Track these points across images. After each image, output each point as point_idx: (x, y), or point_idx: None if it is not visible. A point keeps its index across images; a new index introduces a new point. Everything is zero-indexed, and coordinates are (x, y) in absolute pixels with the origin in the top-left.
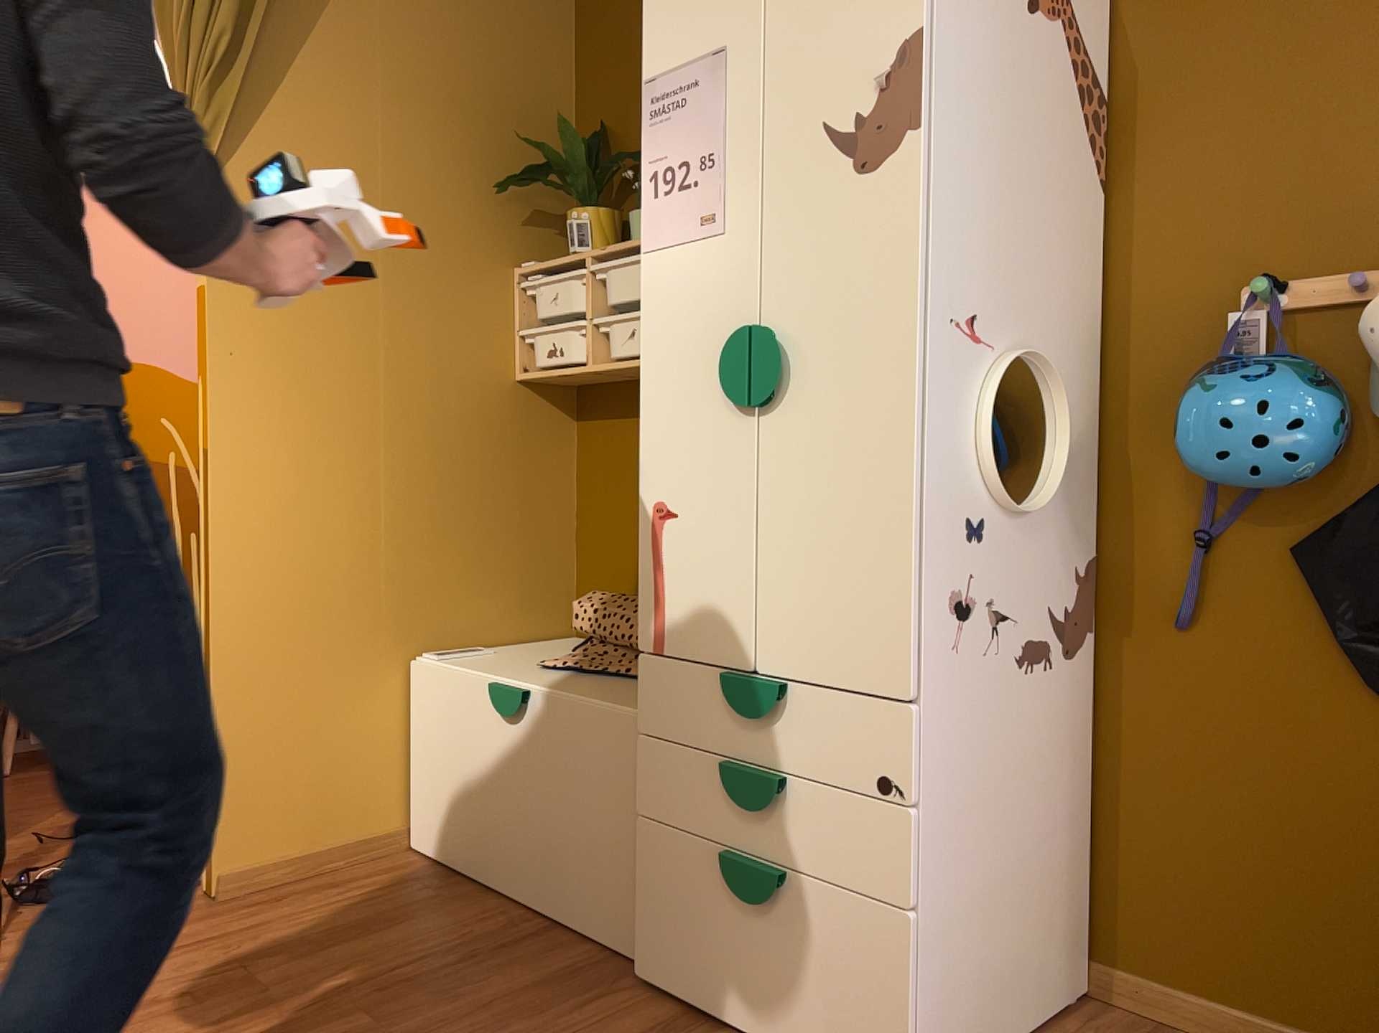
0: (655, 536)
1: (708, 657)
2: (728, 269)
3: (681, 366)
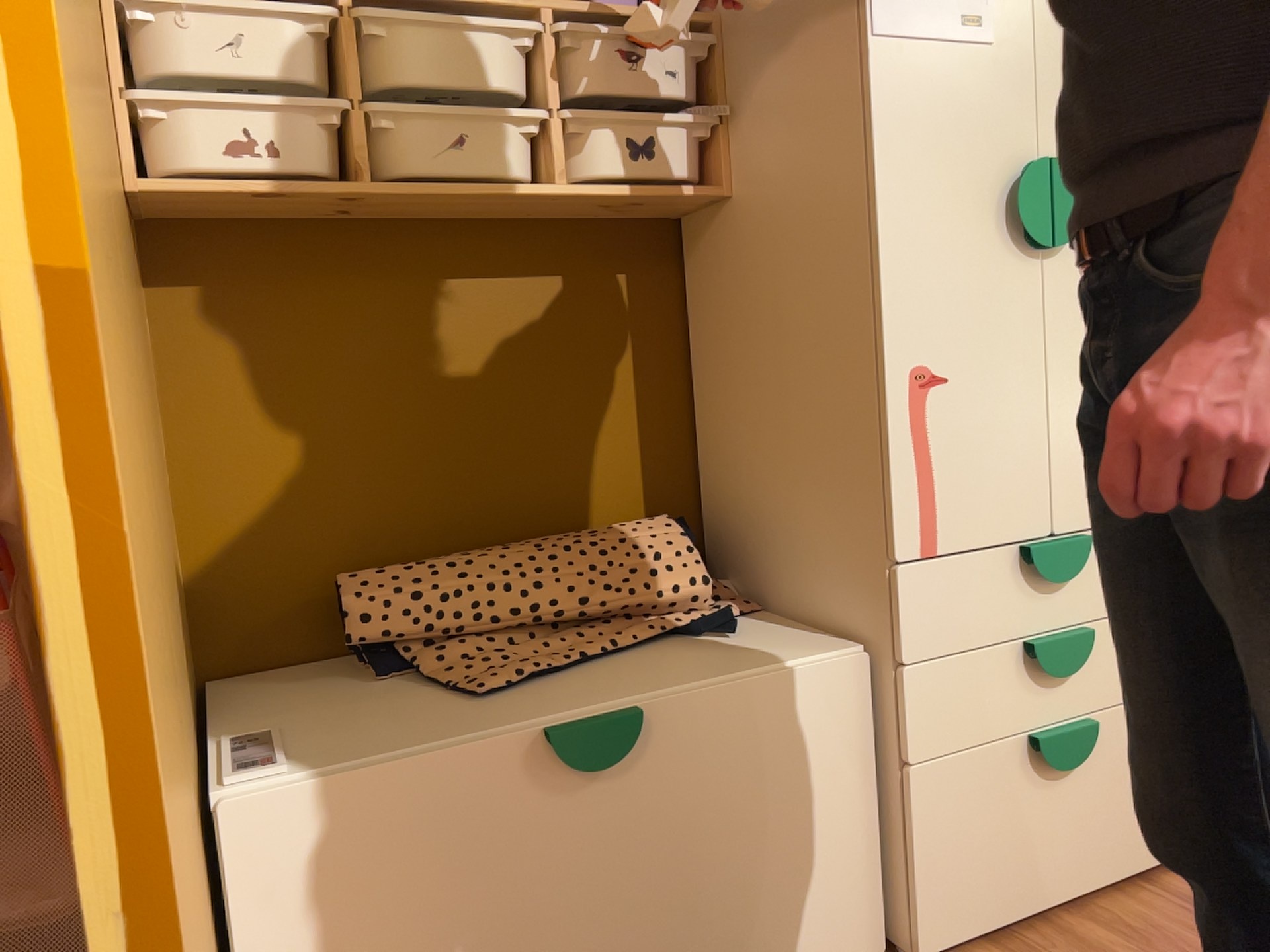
0: (917, 411)
1: (998, 536)
2: (999, 89)
3: (942, 196)
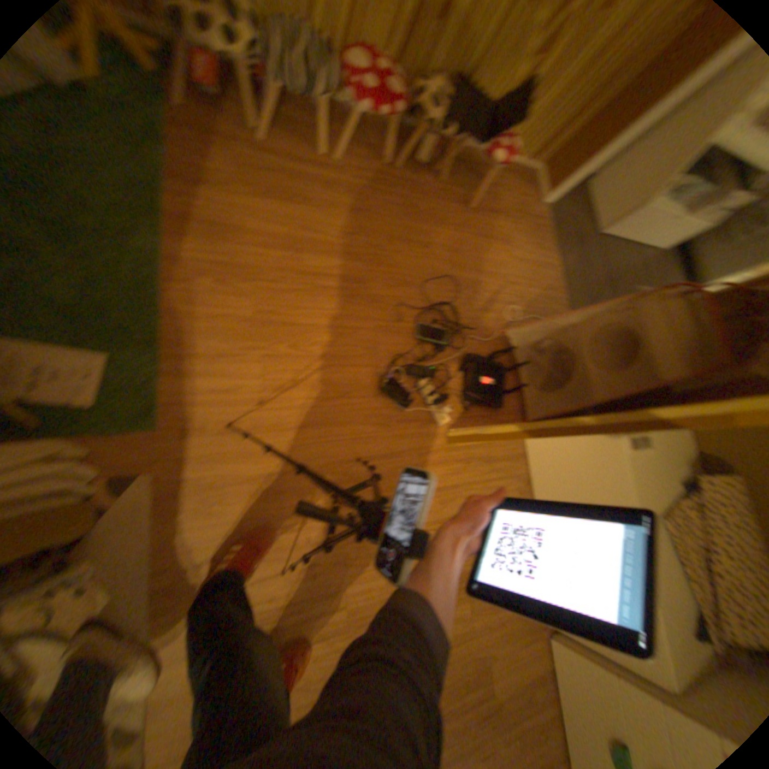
0: None
1: None
2: None
3: None
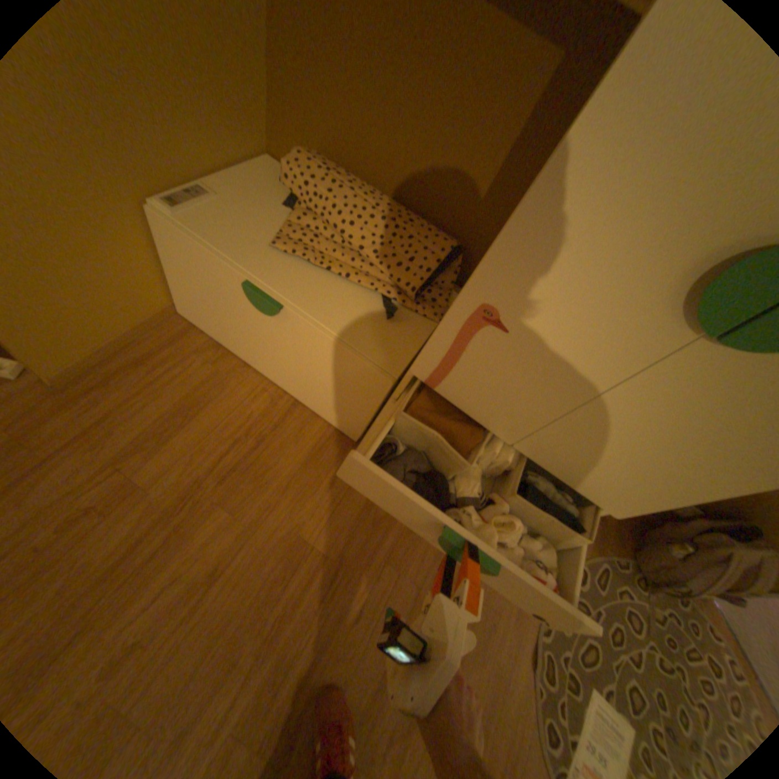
0: (470, 327)
1: (476, 415)
2: None
3: (653, 190)
